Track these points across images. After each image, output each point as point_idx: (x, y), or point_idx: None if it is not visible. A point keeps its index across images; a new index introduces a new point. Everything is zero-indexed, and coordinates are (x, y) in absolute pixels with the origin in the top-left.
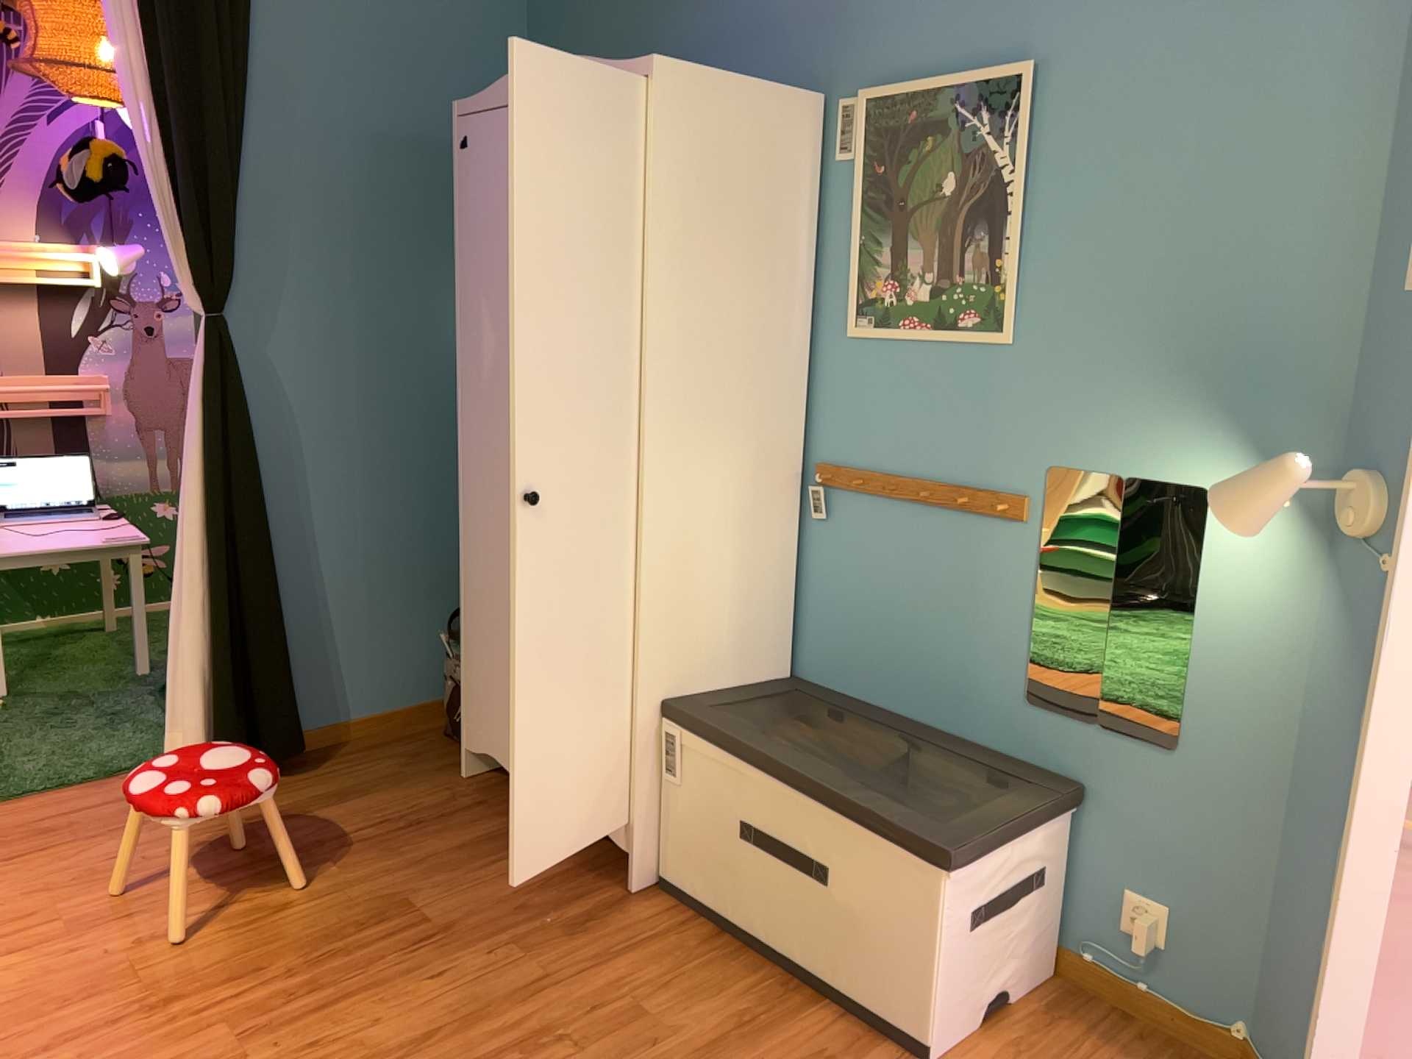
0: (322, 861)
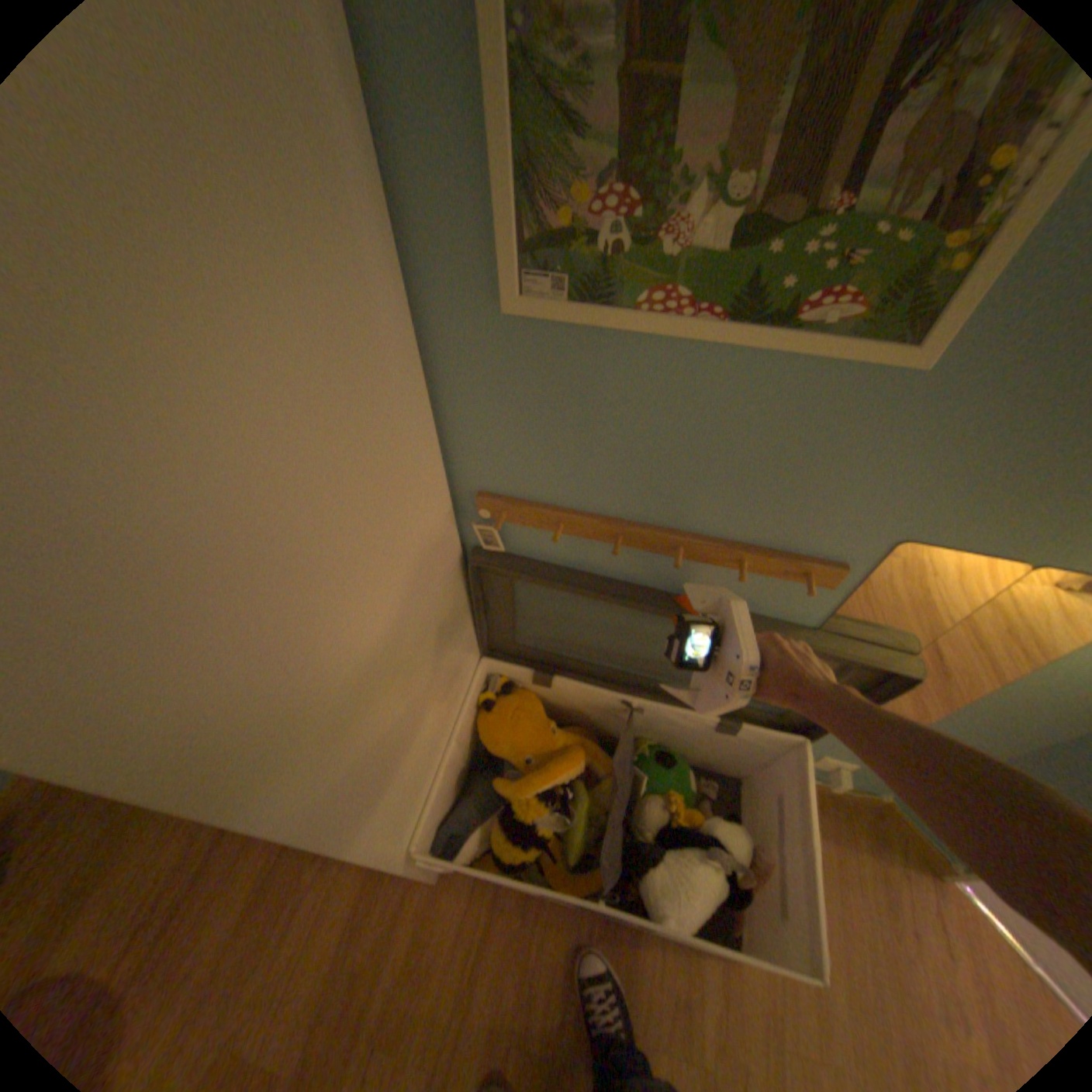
0: None
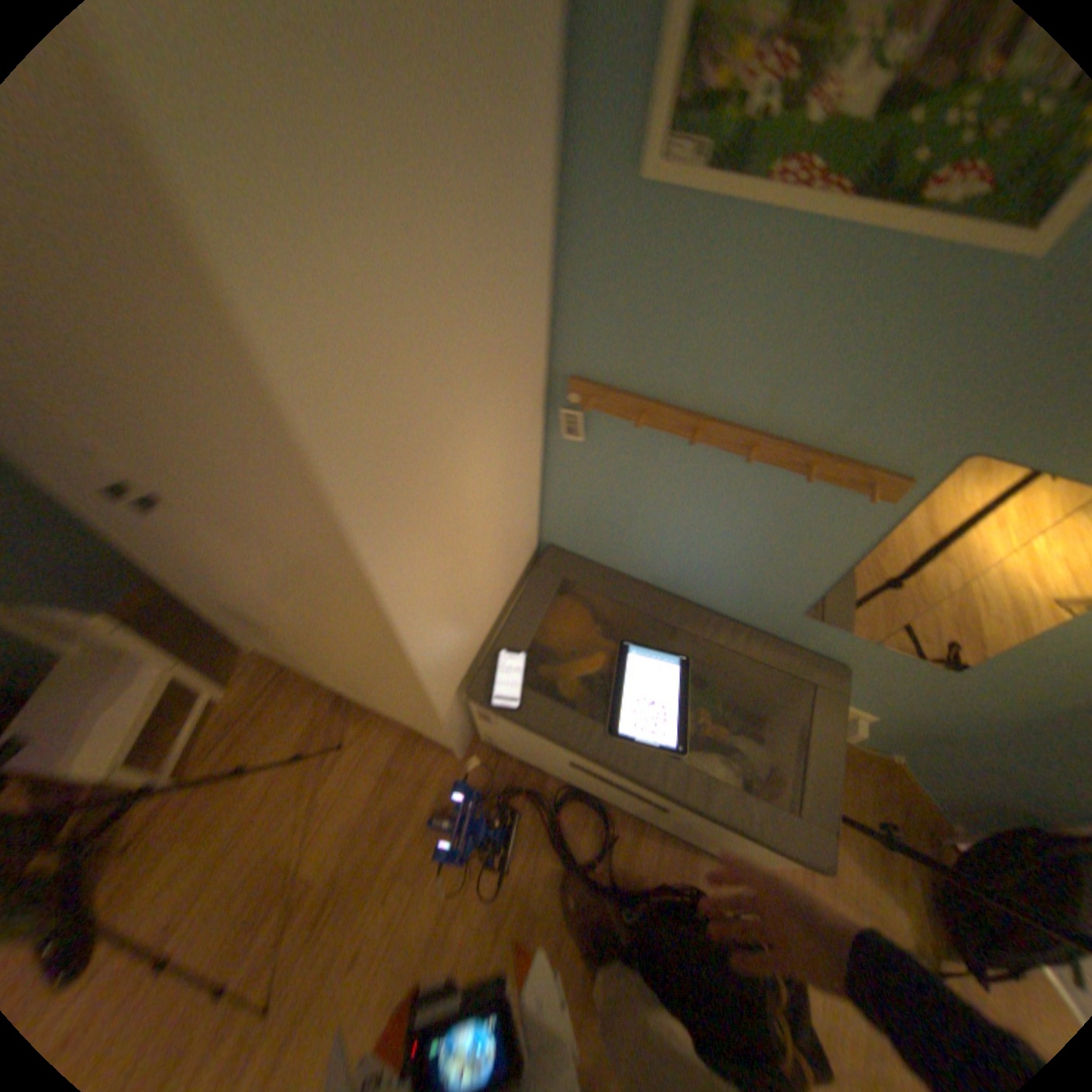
0: (175, 837)
